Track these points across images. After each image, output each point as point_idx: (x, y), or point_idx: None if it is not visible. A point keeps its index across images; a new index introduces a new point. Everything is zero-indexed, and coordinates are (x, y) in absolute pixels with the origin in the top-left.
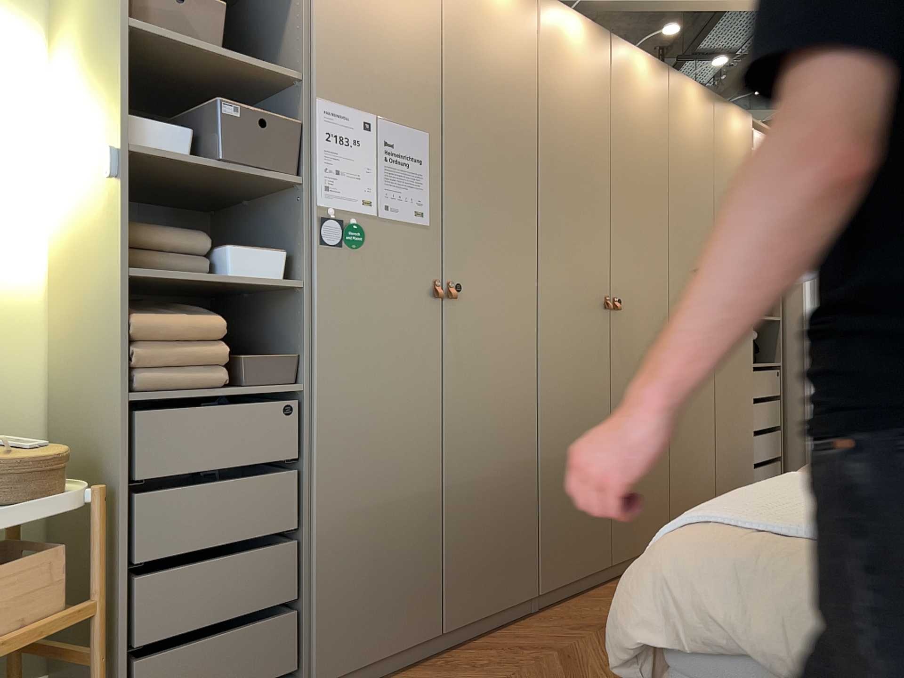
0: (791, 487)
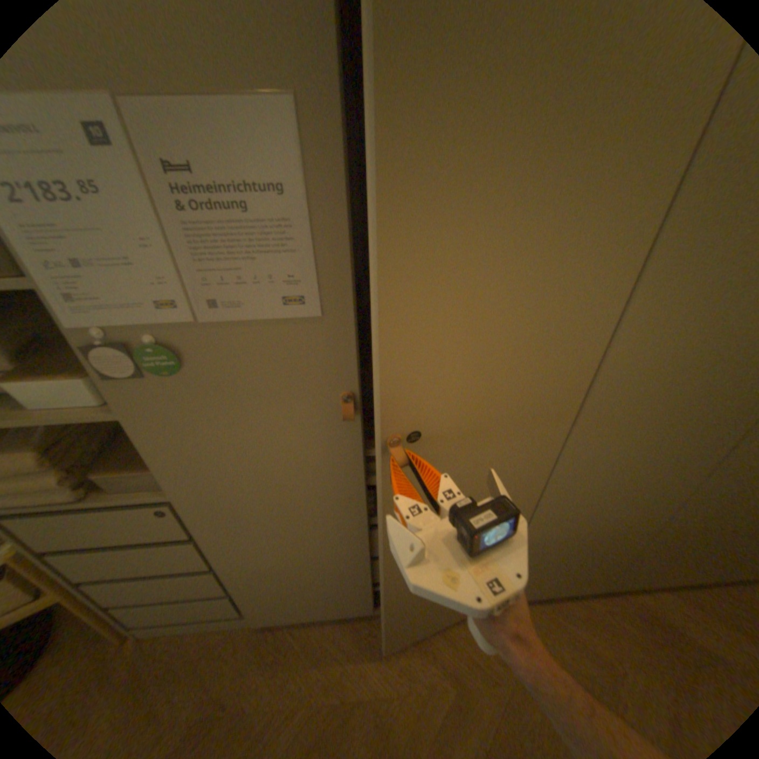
0: None
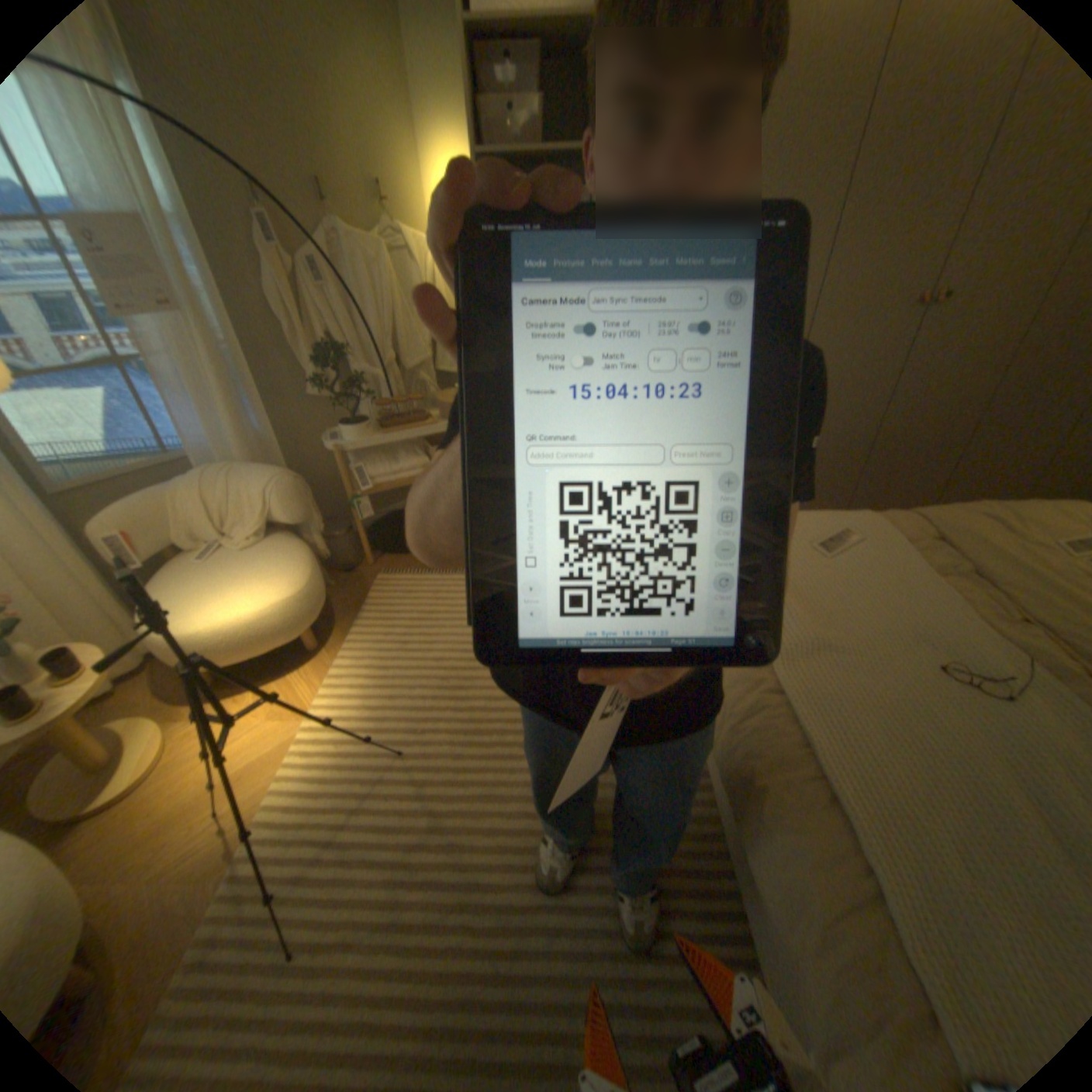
0: (825, 522)
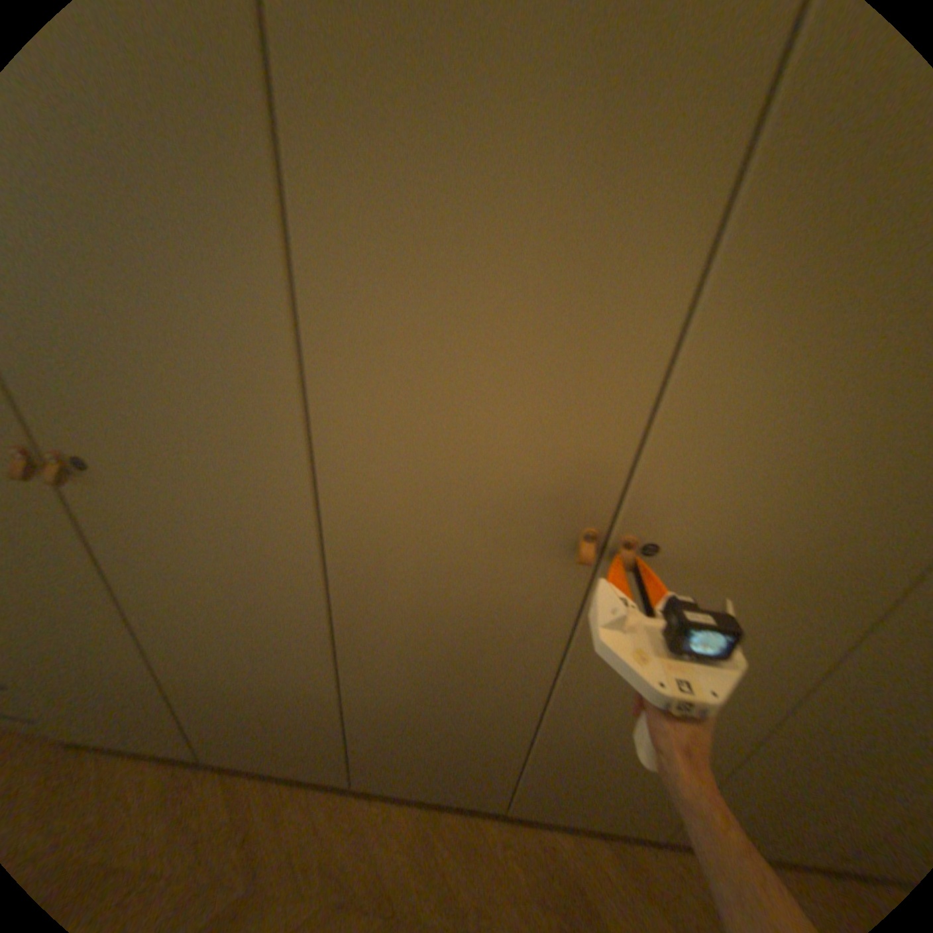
0: None
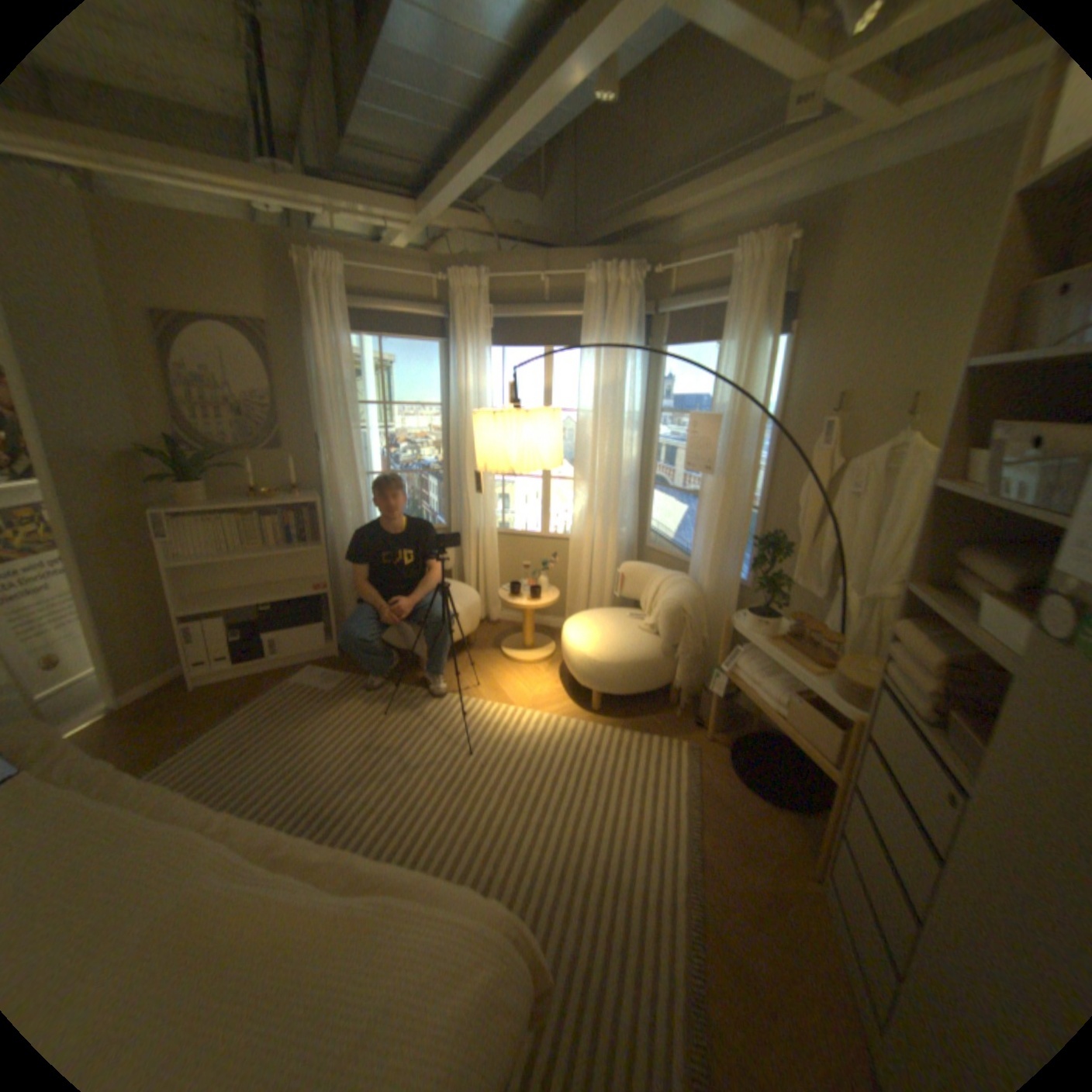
0: None
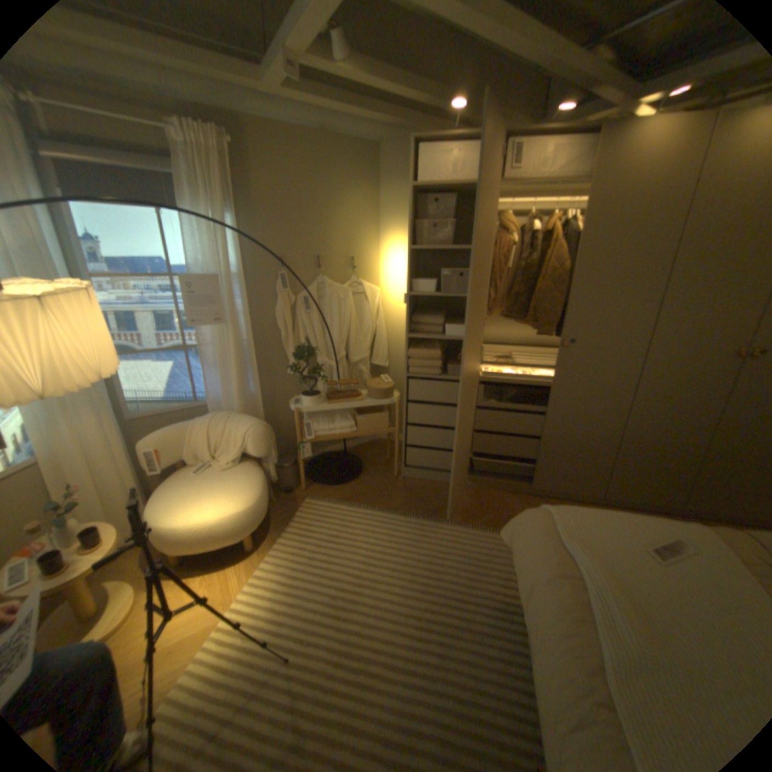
0: (661, 530)
